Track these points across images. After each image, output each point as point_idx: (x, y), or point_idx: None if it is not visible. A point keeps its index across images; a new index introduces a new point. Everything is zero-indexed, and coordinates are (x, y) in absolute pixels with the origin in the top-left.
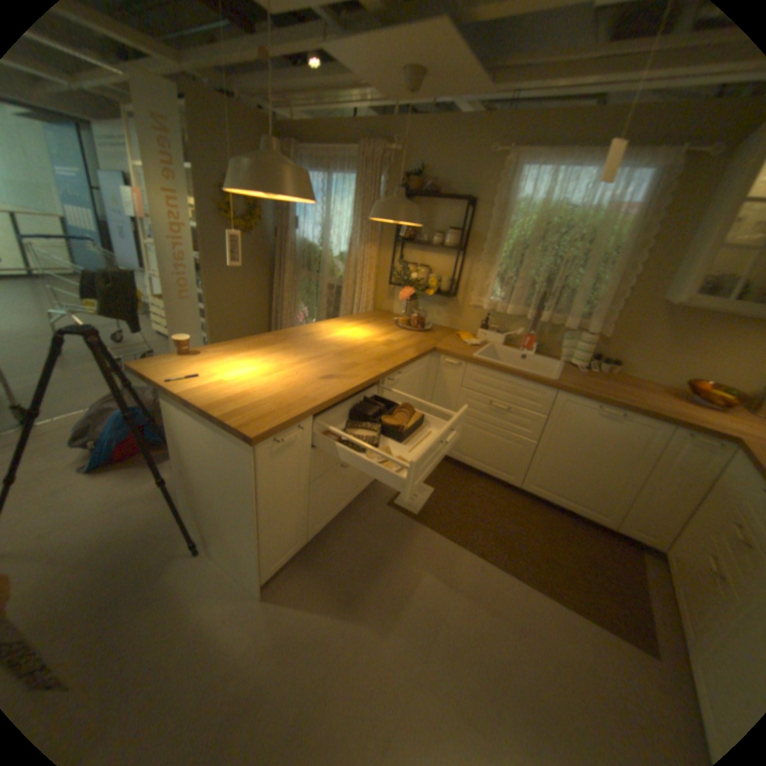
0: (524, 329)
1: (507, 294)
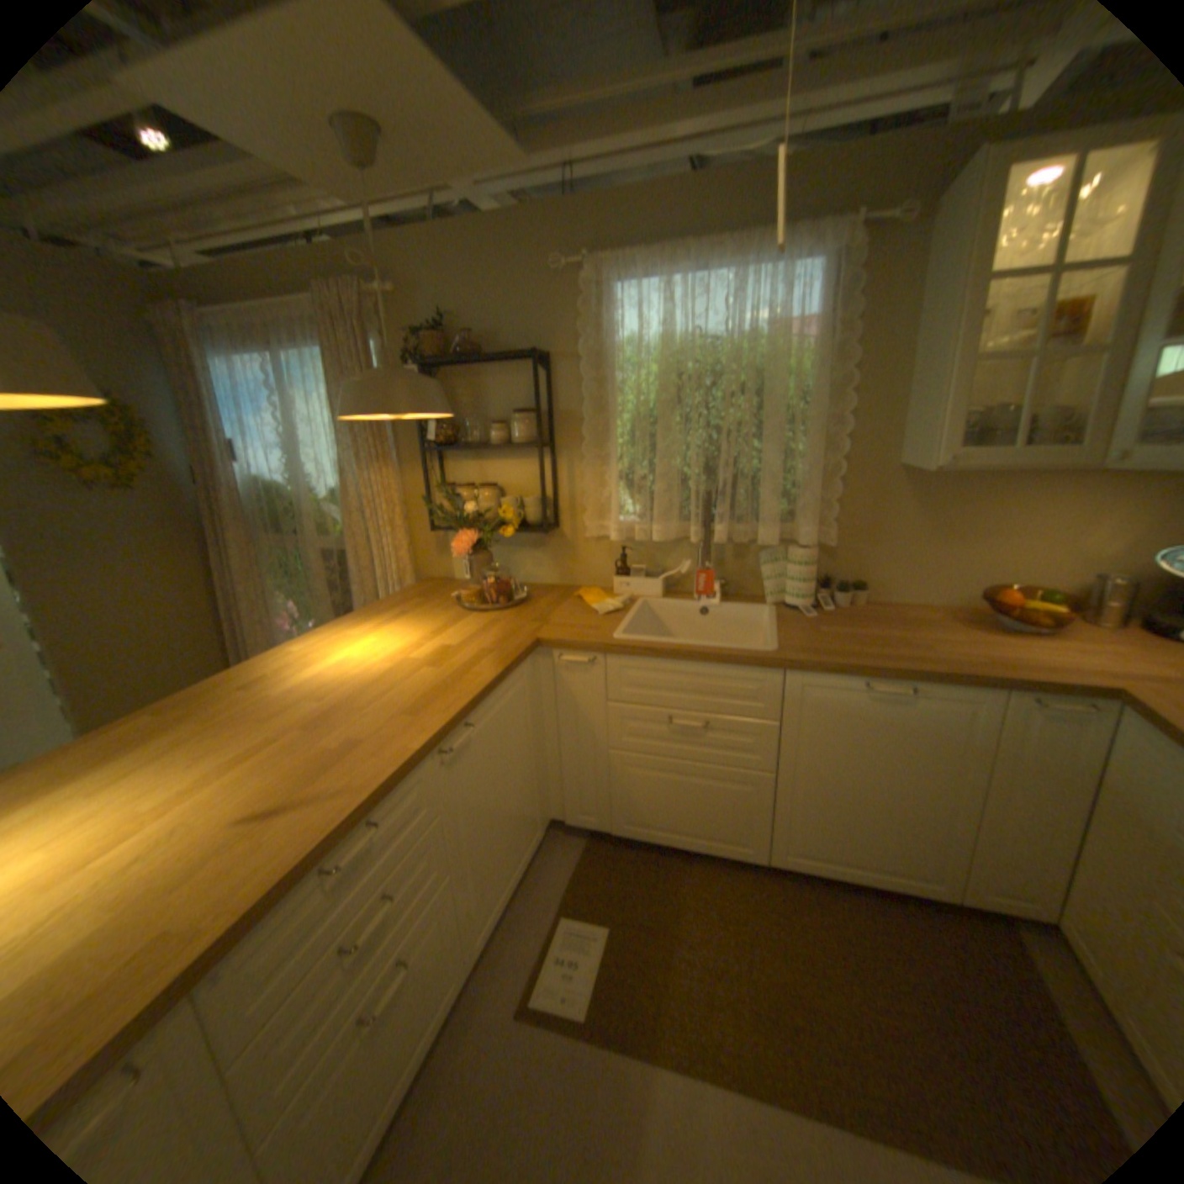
0: (690, 560)
1: (644, 507)
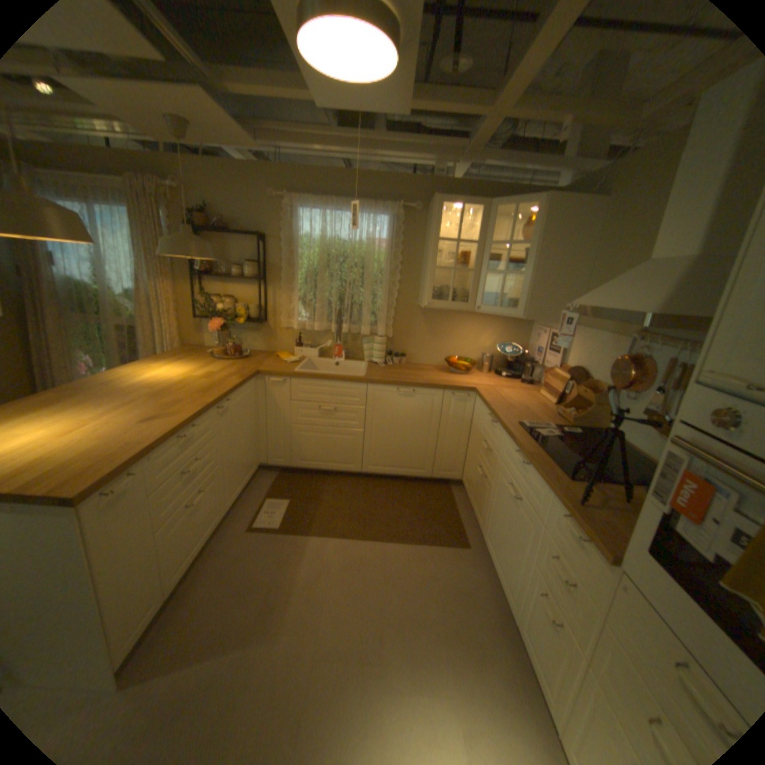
0: (331, 341)
1: (310, 315)
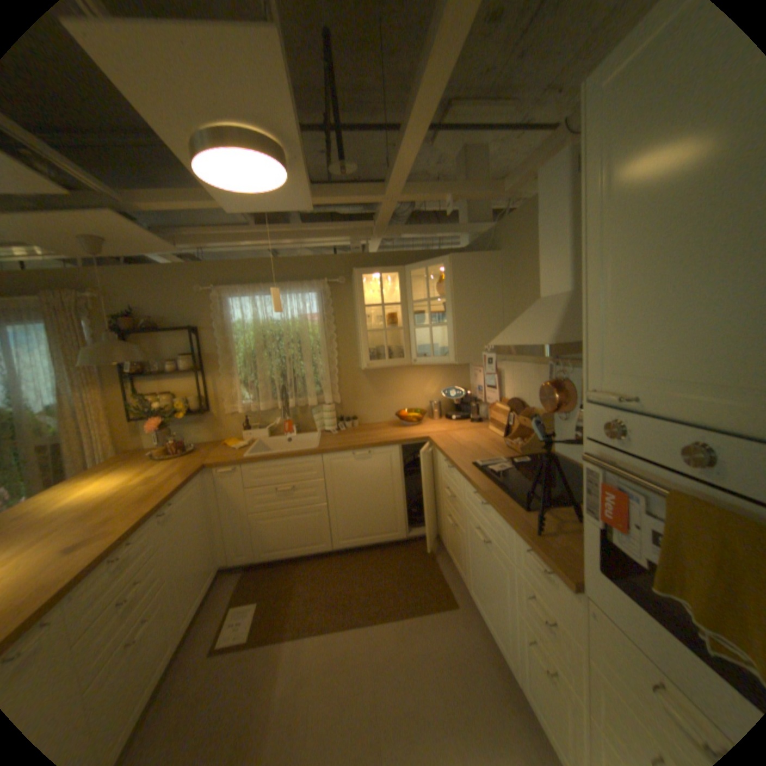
0: (280, 418)
1: (254, 396)
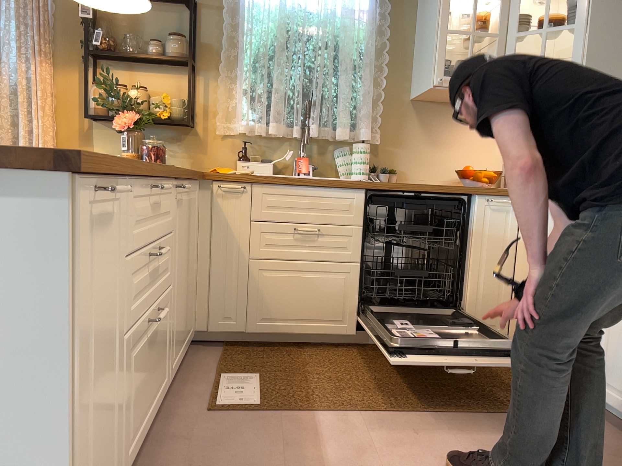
0: (293, 150)
1: (263, 111)
